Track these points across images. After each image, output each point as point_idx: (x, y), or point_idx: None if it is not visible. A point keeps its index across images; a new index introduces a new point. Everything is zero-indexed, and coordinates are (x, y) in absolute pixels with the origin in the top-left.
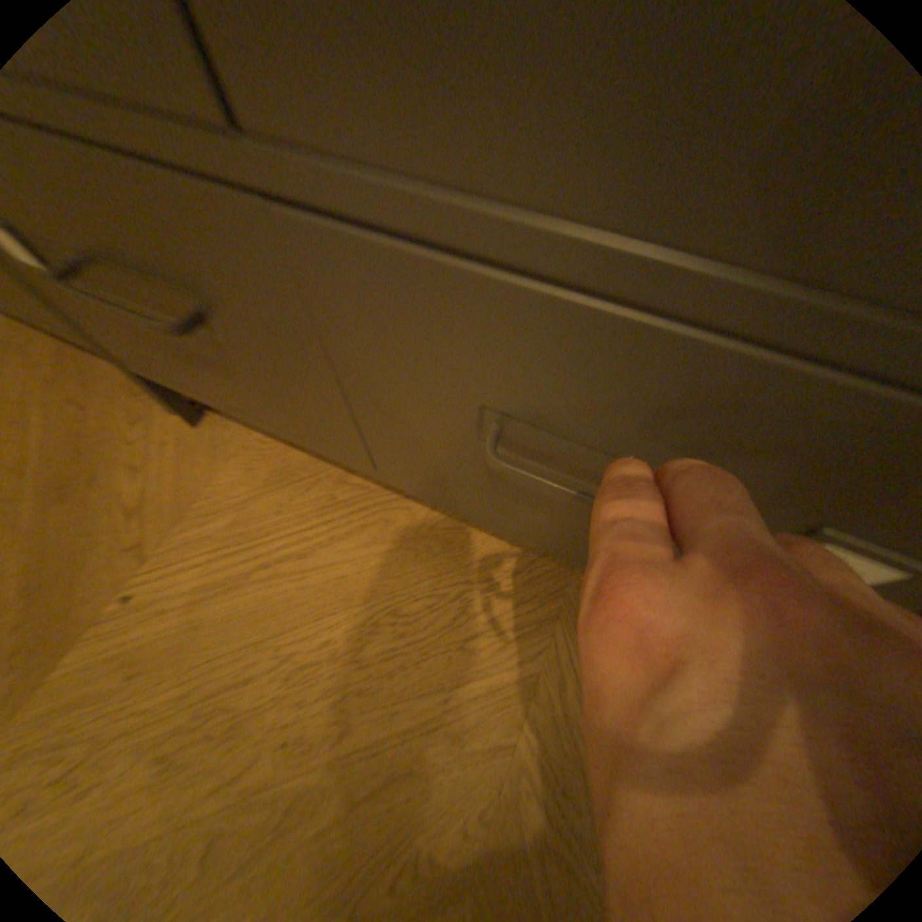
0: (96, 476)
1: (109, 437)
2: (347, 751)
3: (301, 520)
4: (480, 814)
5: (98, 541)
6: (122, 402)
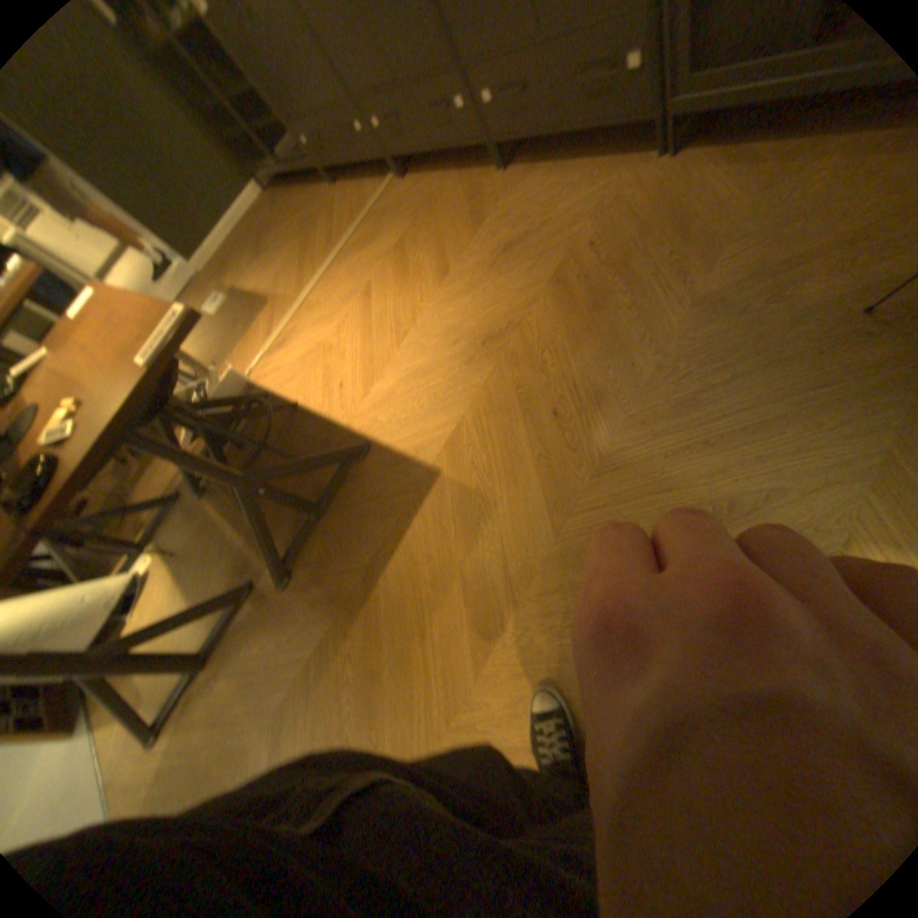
0: (479, 190)
1: (480, 182)
2: (557, 209)
3: (541, 175)
4: (593, 206)
5: (484, 201)
6: (480, 173)
